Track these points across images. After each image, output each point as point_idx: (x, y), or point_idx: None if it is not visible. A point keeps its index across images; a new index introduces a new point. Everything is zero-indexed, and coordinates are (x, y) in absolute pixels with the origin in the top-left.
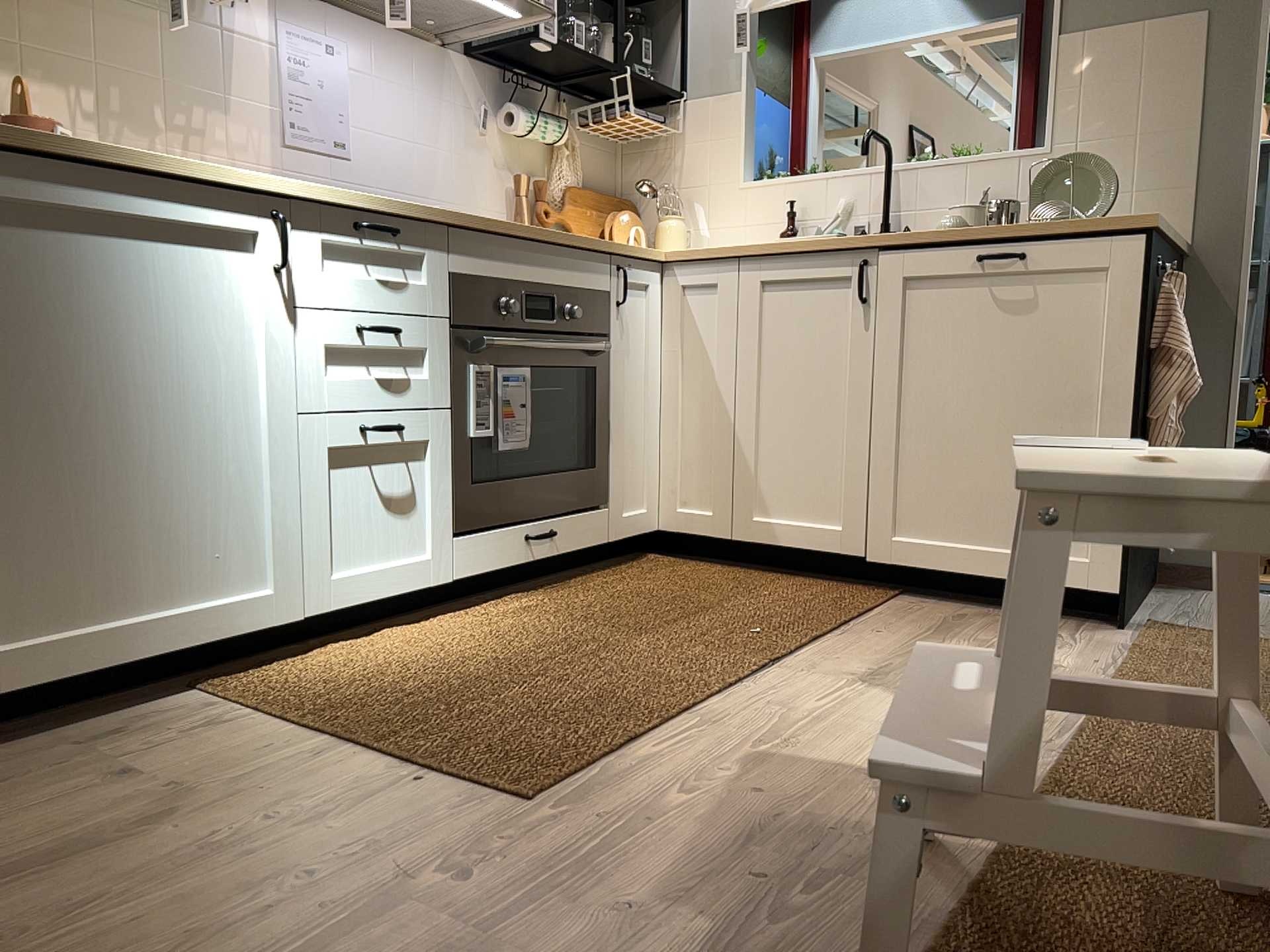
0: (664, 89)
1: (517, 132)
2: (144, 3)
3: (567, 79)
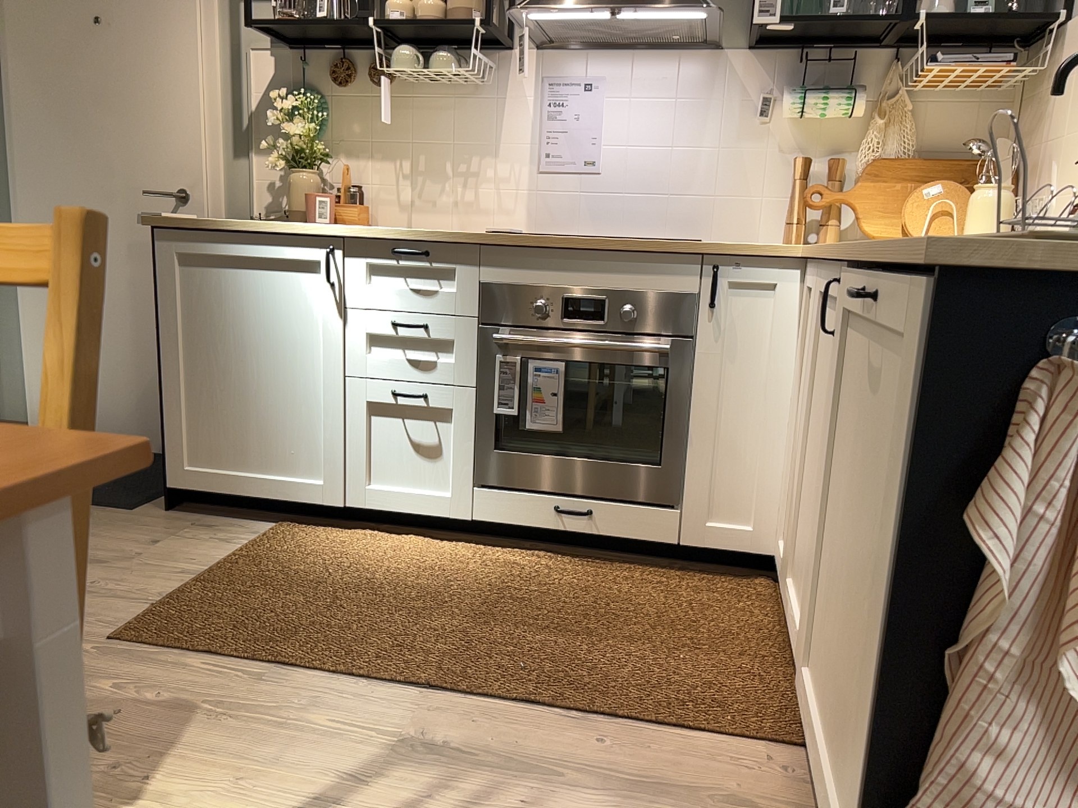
0: (1003, 23)
1: (780, 119)
2: (441, 95)
3: (878, 41)
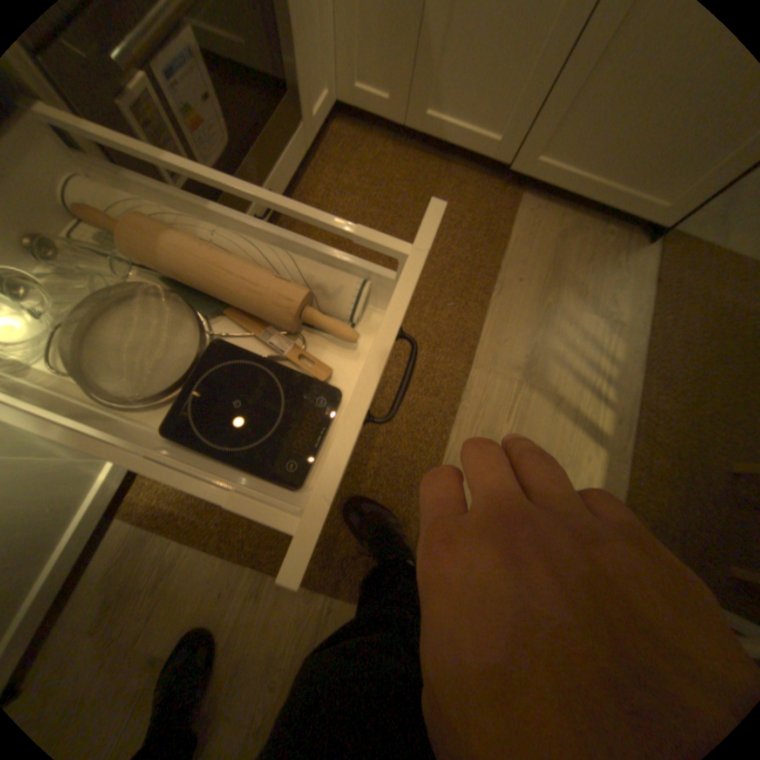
0: None
1: None
2: None
3: None
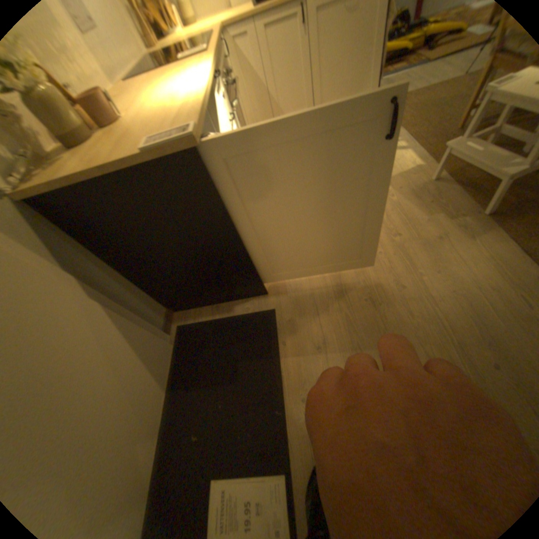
0: None
1: None
2: None
3: None
